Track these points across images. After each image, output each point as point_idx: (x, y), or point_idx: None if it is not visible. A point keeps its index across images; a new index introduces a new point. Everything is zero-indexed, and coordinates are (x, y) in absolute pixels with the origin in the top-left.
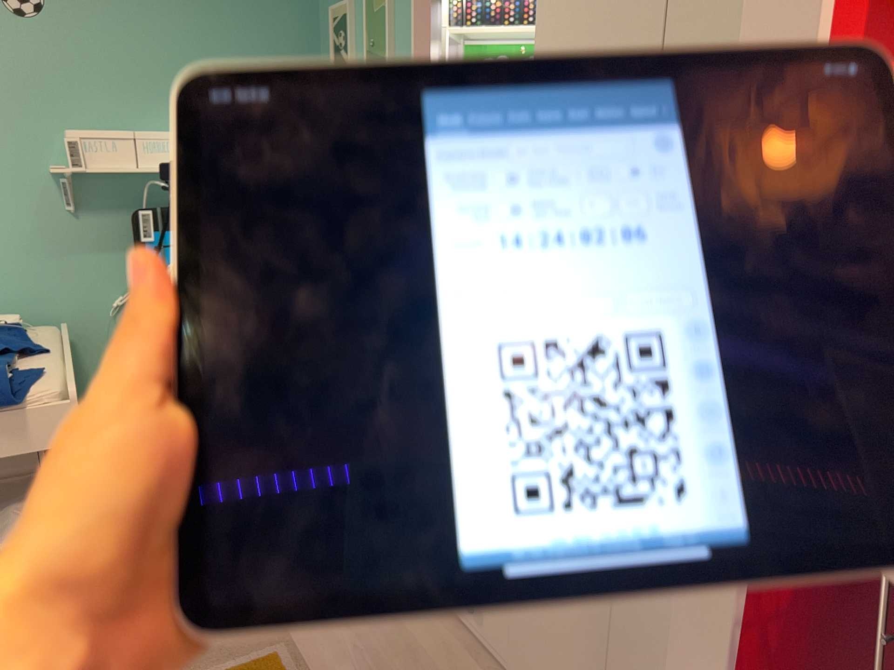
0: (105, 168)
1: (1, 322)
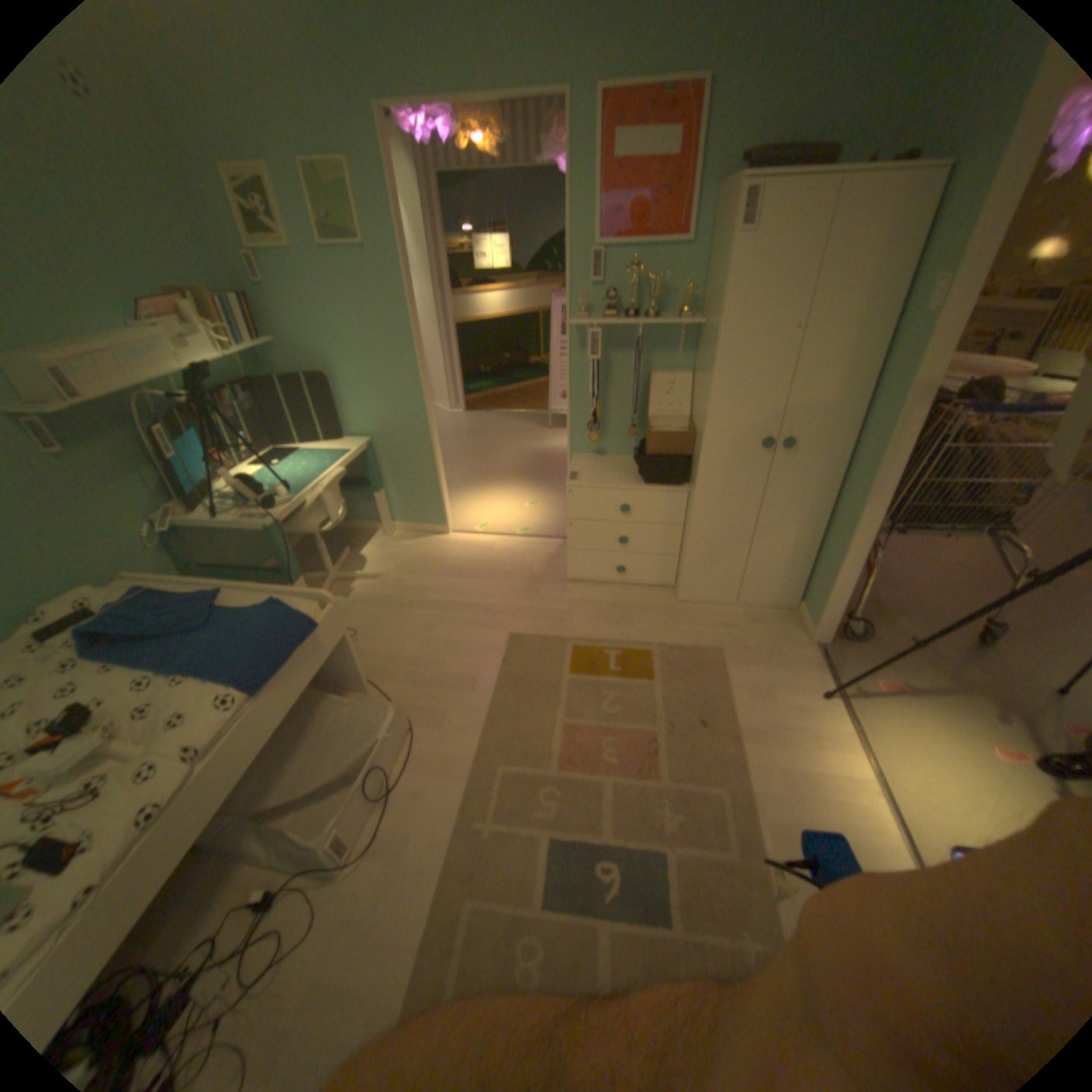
0: (104, 392)
1: (105, 599)
